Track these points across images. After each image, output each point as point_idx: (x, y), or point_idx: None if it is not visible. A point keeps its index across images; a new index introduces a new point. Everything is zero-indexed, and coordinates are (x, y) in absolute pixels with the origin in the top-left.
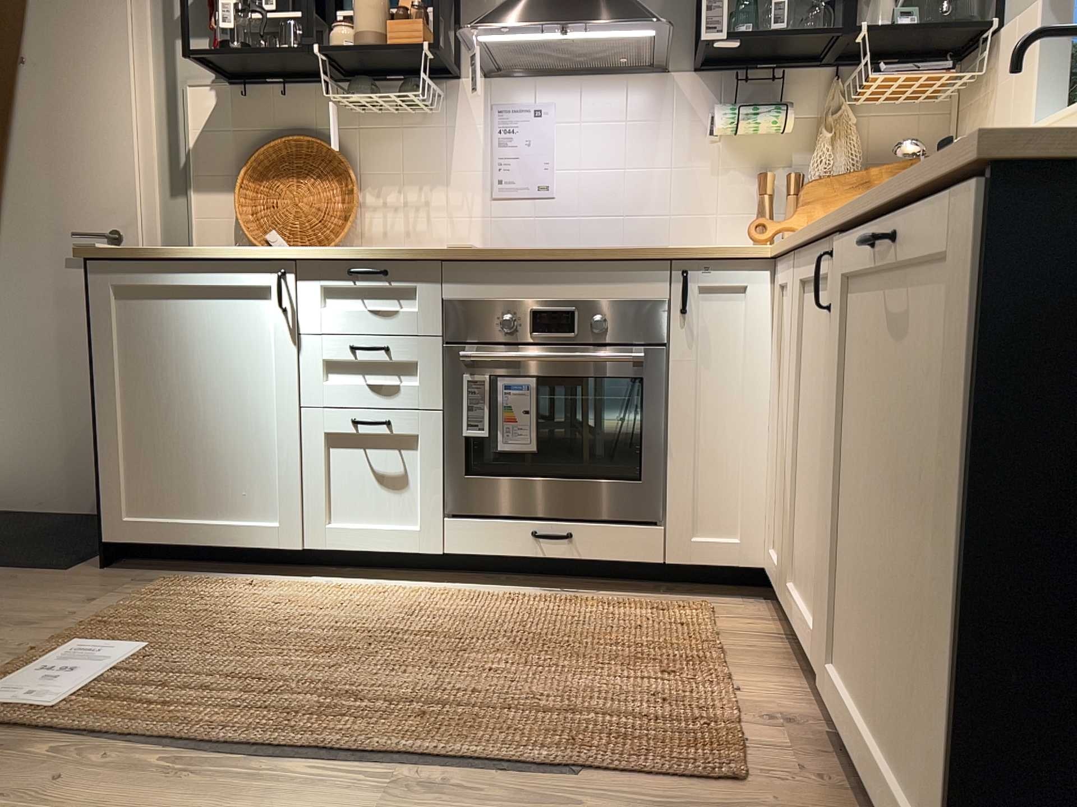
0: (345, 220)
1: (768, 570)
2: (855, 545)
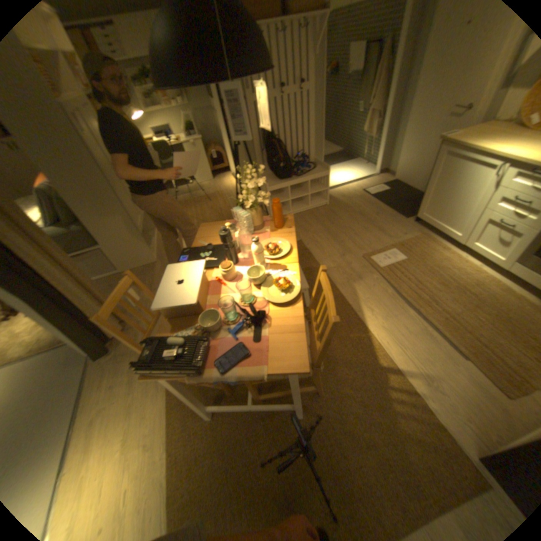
0: None
1: None
2: None
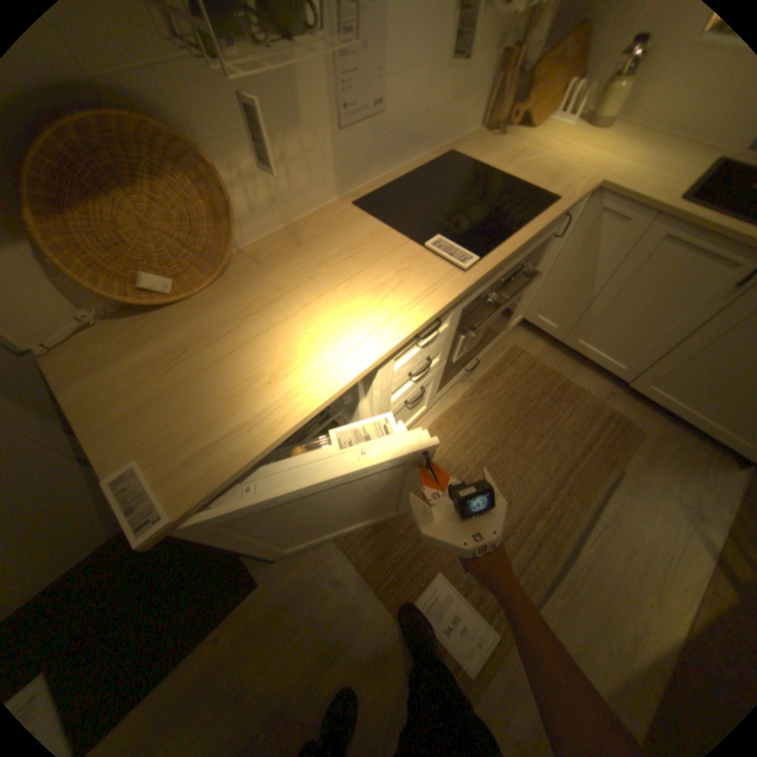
0: (221, 216)
1: (530, 321)
2: (698, 367)
